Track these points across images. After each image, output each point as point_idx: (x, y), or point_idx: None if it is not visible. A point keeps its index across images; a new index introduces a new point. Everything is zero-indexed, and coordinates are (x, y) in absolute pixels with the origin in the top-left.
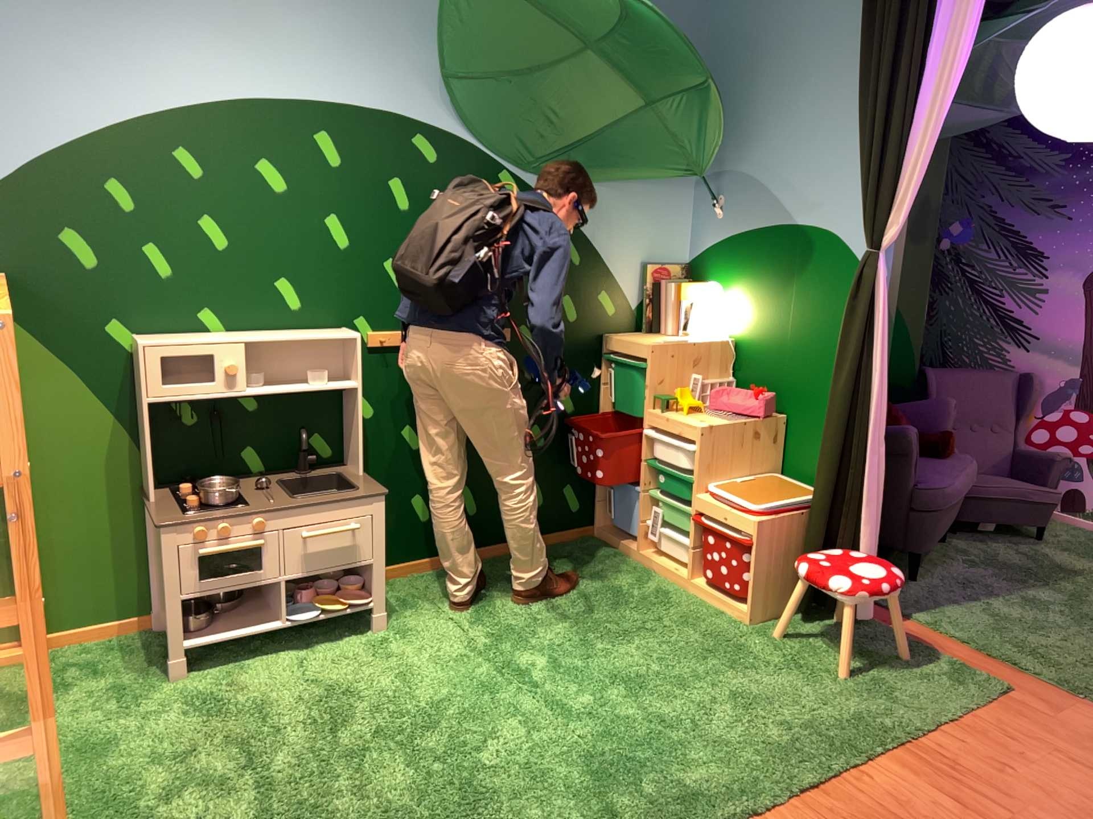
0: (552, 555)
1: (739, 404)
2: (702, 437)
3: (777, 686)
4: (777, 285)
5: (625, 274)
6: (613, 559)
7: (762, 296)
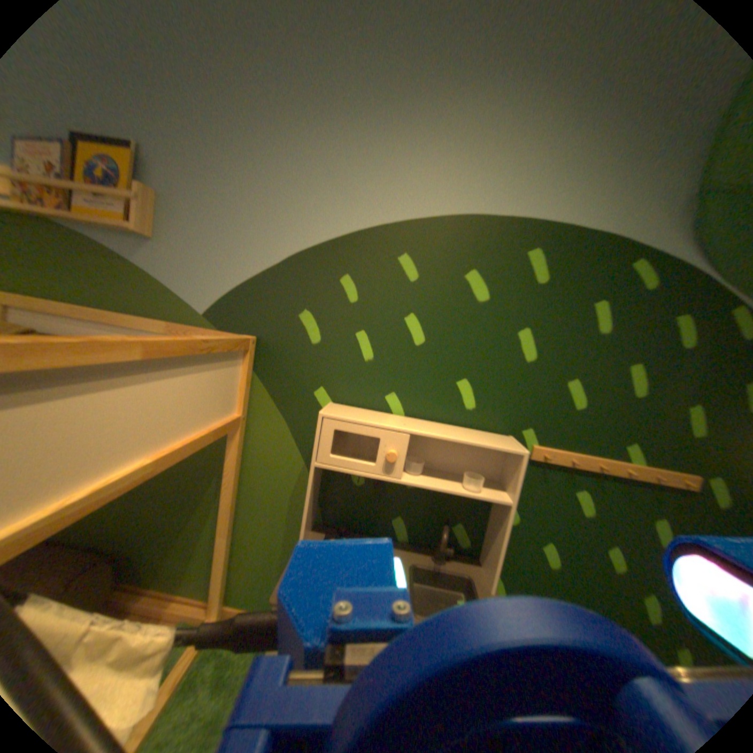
0: None
1: None
2: None
3: None
4: None
5: None
6: None
7: None
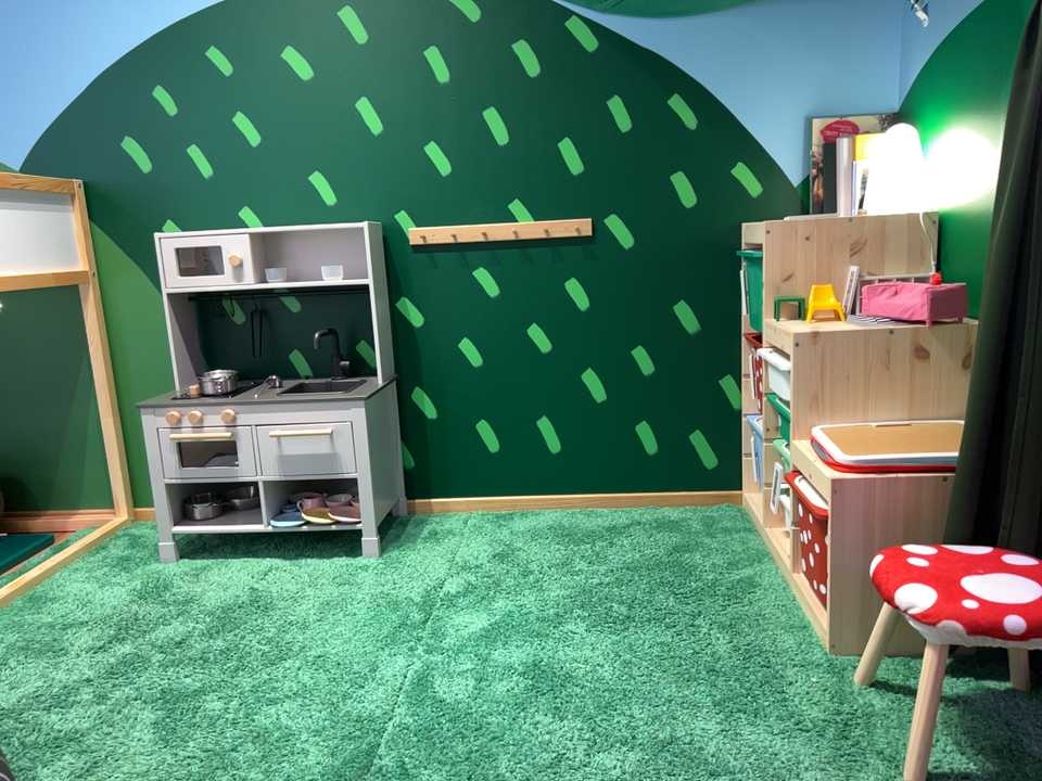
0: (656, 521)
1: (906, 304)
2: (804, 351)
3: (763, 774)
4: (990, 95)
5: (779, 134)
6: (733, 537)
7: (973, 122)
